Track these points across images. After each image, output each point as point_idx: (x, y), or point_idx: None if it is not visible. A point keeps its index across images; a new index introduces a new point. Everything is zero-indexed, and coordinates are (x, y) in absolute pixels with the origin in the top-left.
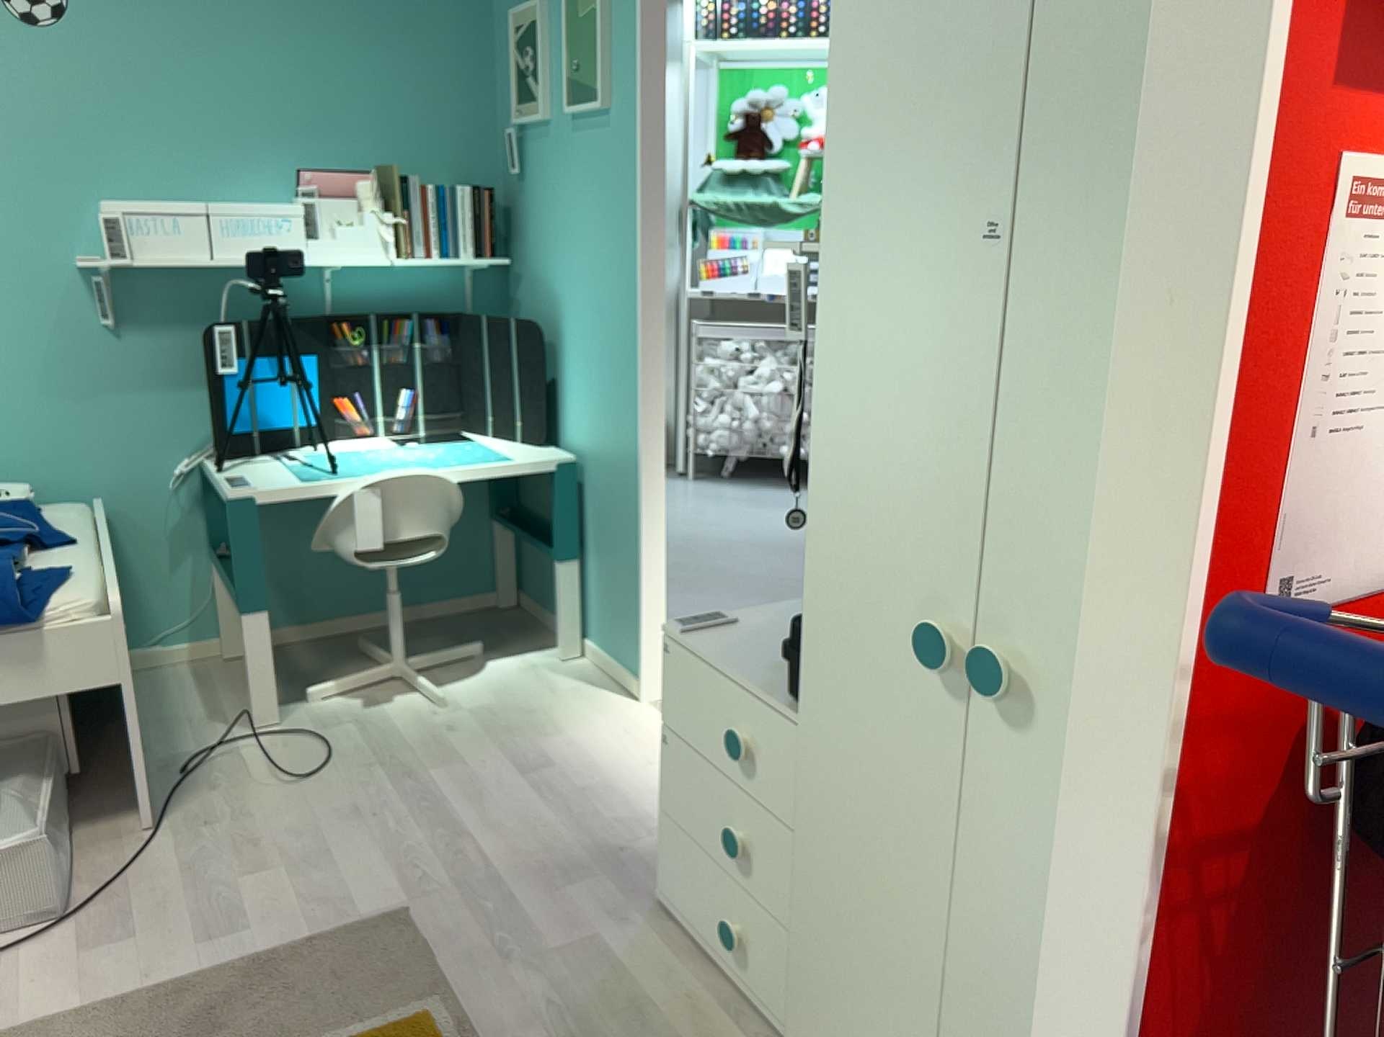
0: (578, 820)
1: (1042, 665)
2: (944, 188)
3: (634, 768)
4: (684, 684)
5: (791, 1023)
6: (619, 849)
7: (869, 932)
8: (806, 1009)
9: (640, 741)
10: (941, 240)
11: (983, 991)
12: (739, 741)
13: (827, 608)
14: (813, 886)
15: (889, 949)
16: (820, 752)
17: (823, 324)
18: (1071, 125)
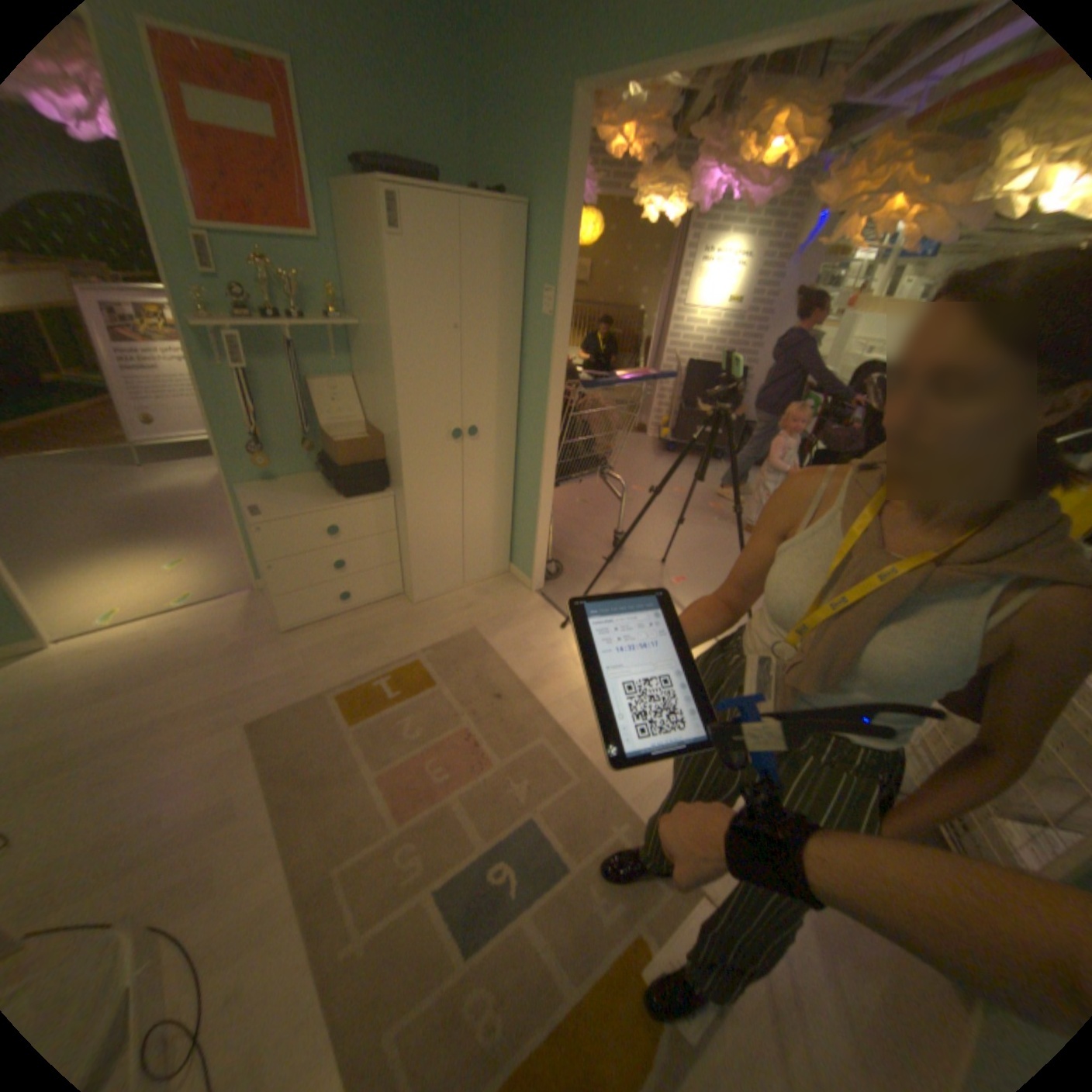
0: (190, 666)
1: (478, 426)
2: (439, 319)
3: (143, 647)
4: (279, 535)
5: (412, 572)
6: (229, 648)
7: (437, 521)
8: (418, 562)
9: (108, 646)
10: (439, 333)
11: (472, 504)
12: (334, 528)
13: (410, 447)
14: (415, 527)
15: (445, 520)
16: (413, 489)
17: (395, 362)
18: (473, 306)
